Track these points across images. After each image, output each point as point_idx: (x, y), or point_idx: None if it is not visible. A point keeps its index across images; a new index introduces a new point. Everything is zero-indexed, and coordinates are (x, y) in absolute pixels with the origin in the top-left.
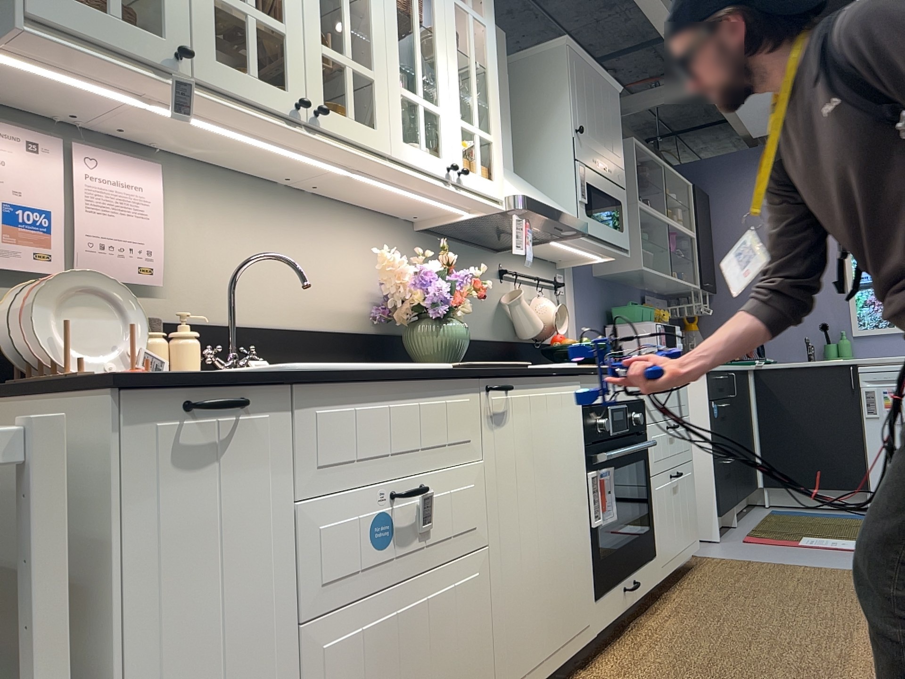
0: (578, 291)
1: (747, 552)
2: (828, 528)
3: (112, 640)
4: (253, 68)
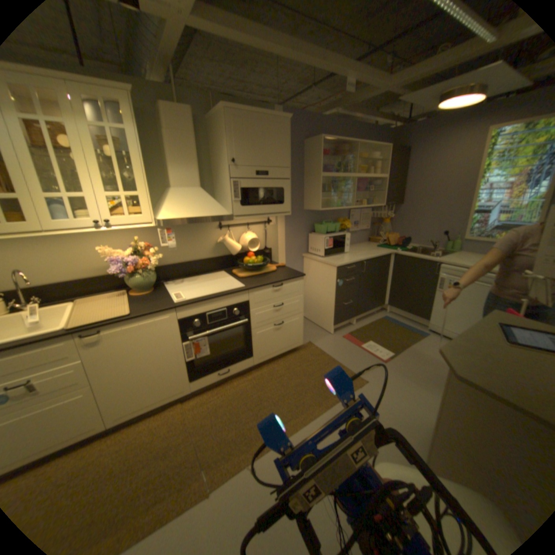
0: (287, 221)
1: (333, 346)
2: (389, 339)
3: None
4: None
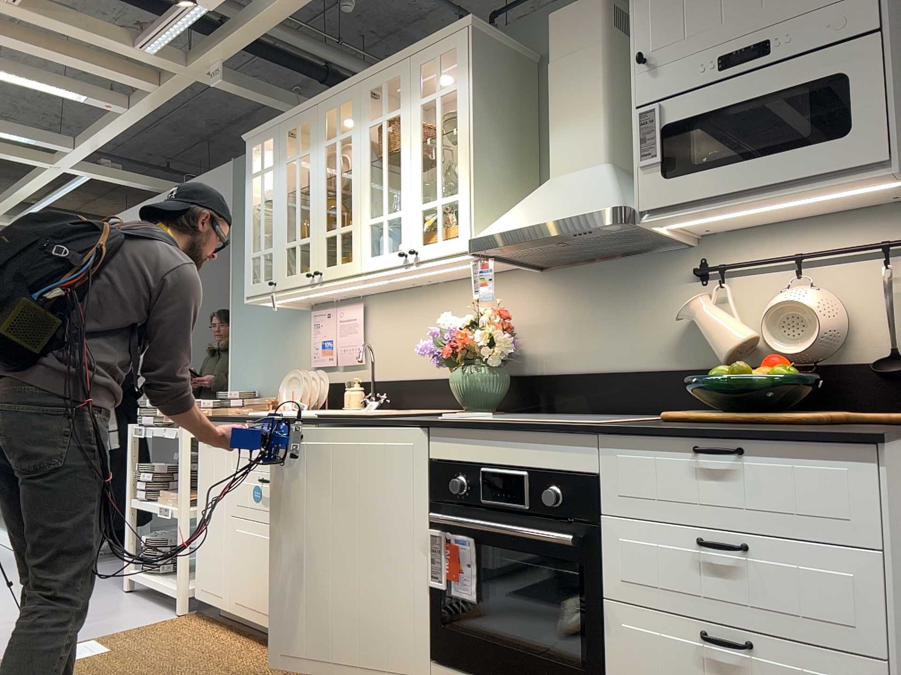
0: None
1: None
2: None
3: (198, 491)
4: (297, 269)
